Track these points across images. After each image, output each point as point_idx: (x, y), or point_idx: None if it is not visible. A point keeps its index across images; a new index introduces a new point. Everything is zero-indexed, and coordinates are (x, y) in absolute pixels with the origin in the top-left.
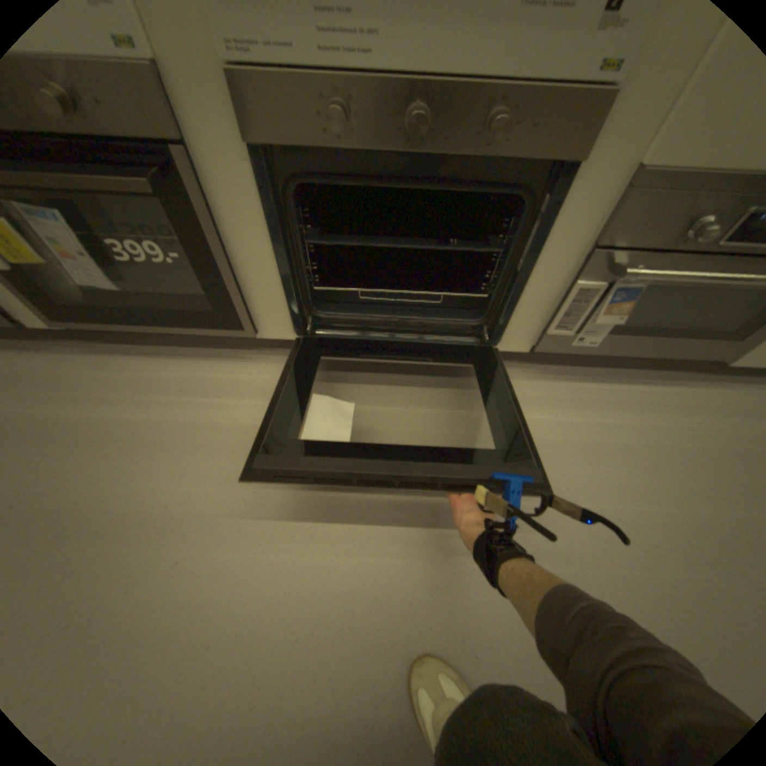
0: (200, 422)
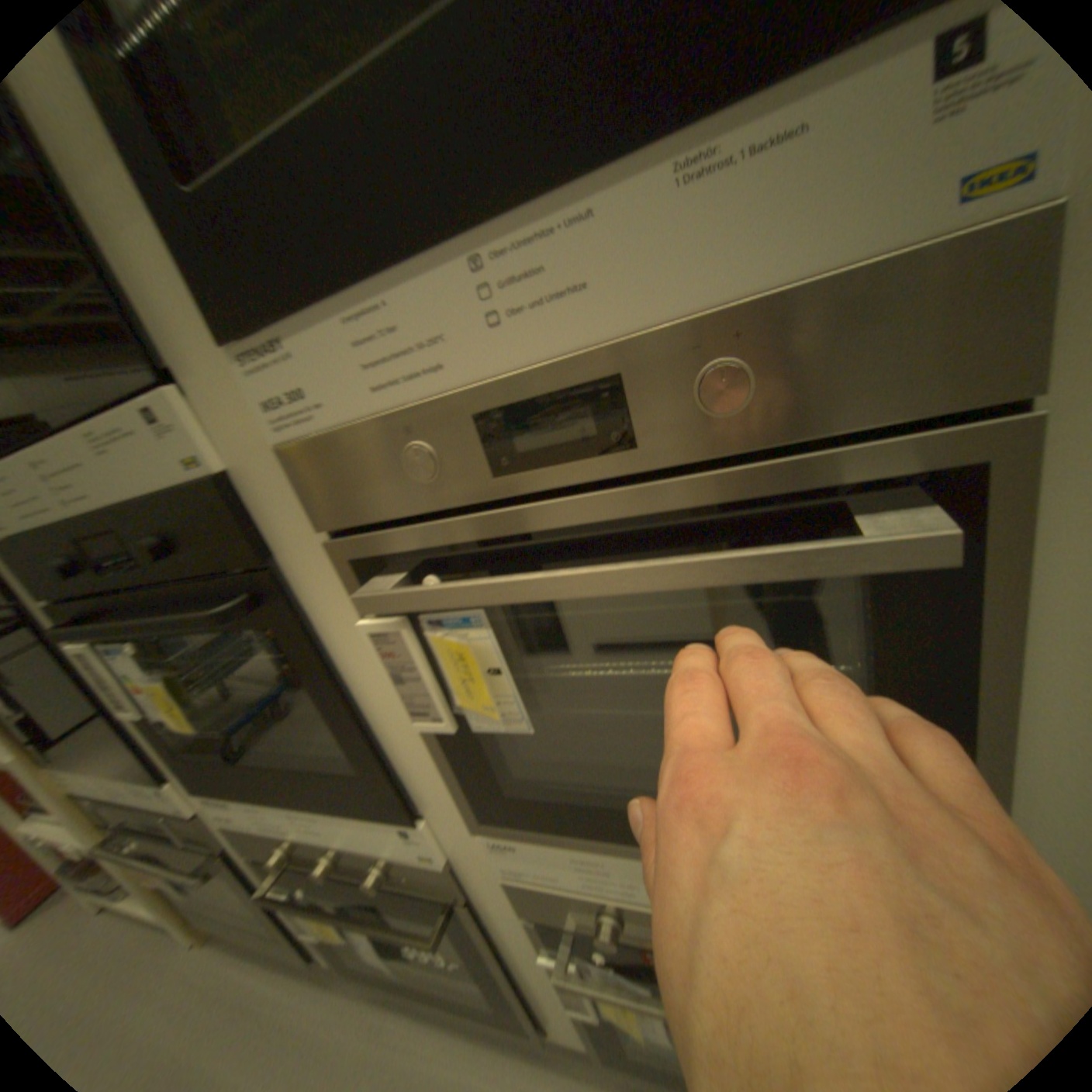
0: None
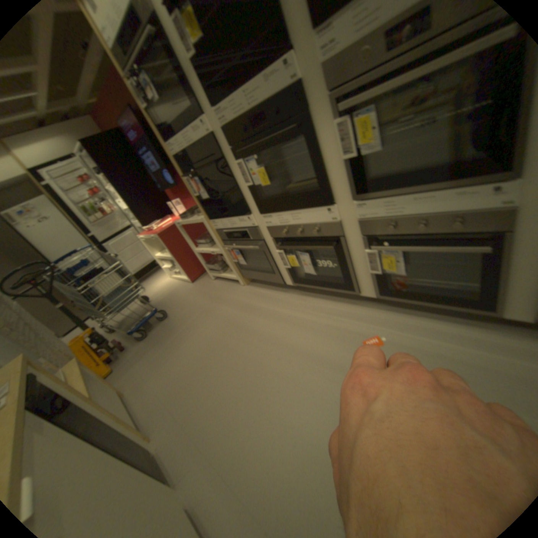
0: (333, 325)
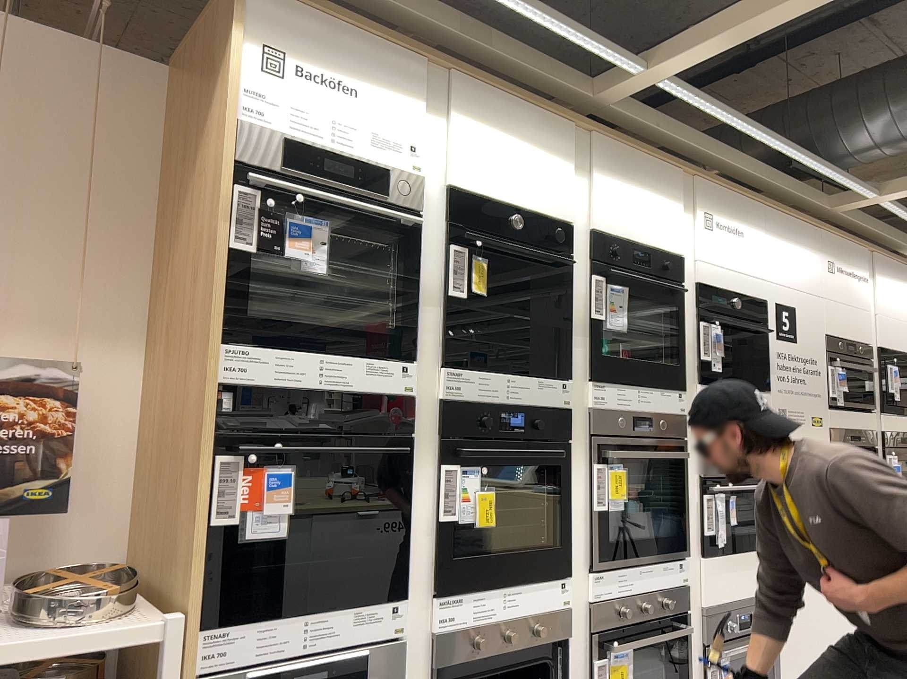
0: None
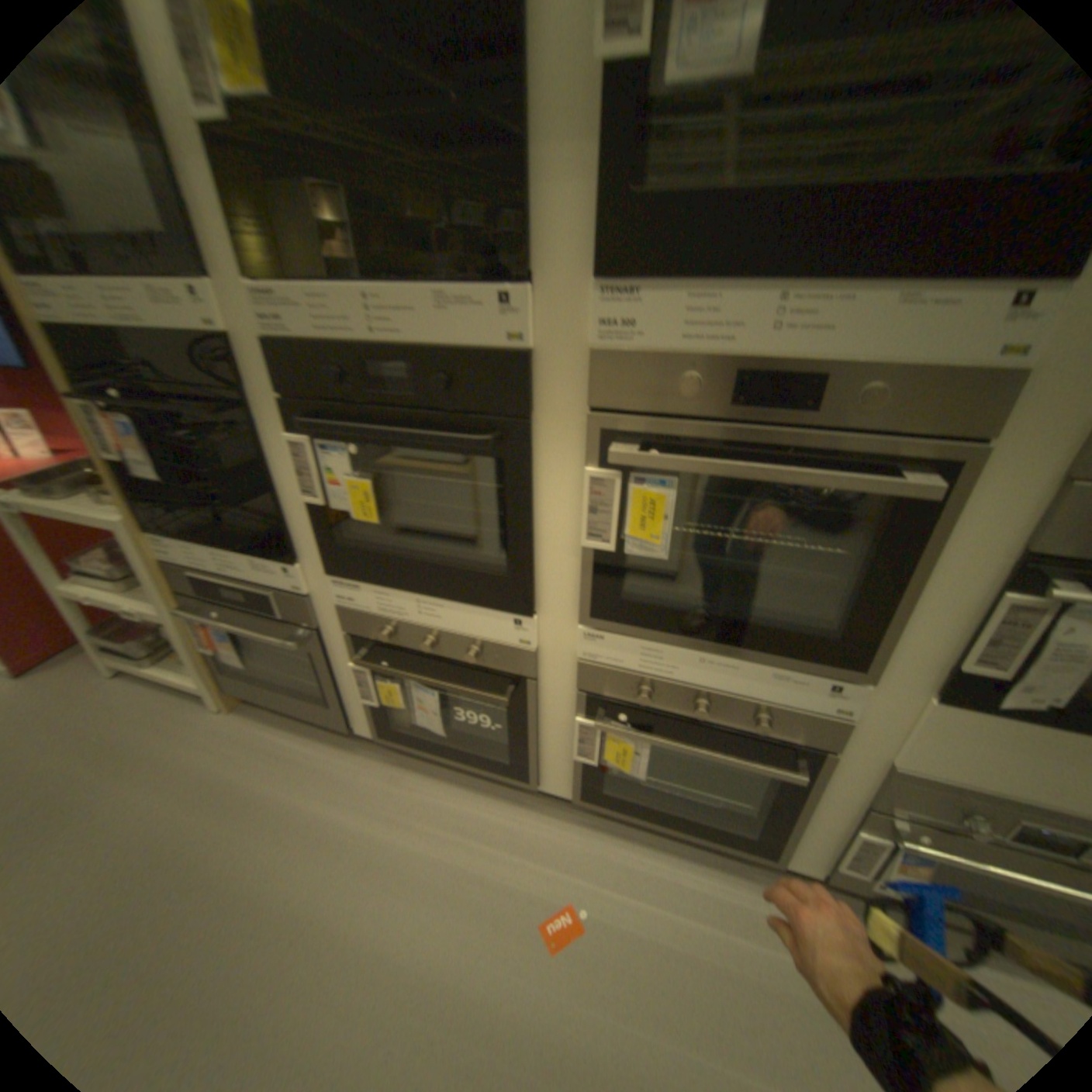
0: (470, 874)
